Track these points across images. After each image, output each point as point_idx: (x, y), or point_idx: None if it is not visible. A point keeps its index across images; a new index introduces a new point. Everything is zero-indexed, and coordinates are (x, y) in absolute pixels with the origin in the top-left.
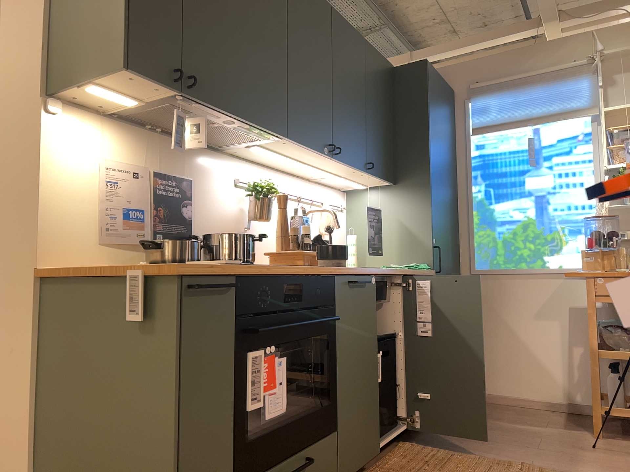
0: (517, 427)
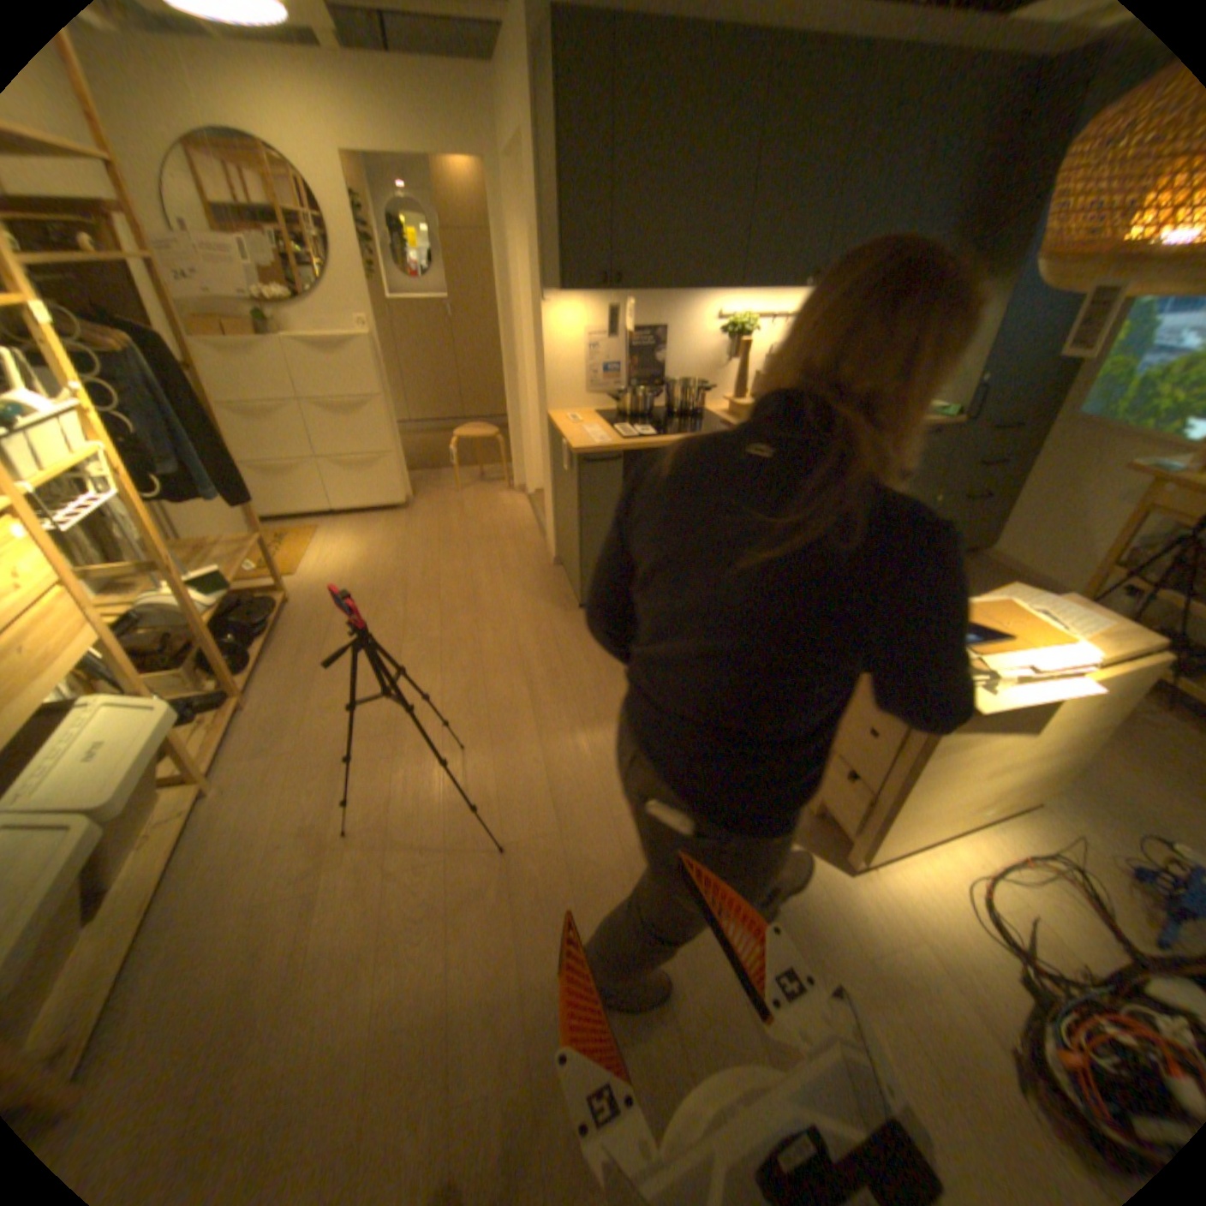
0: None
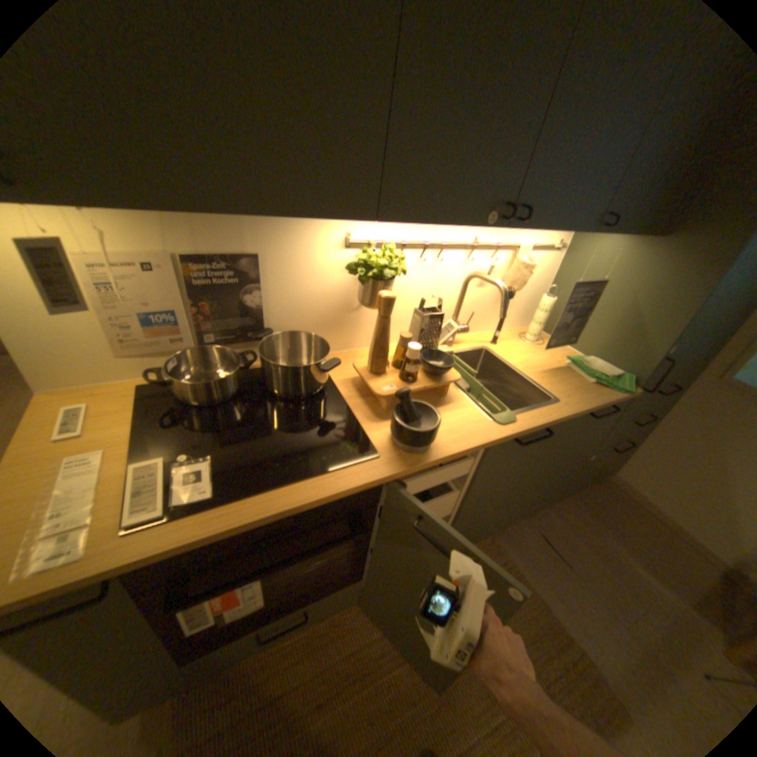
0: (633, 570)
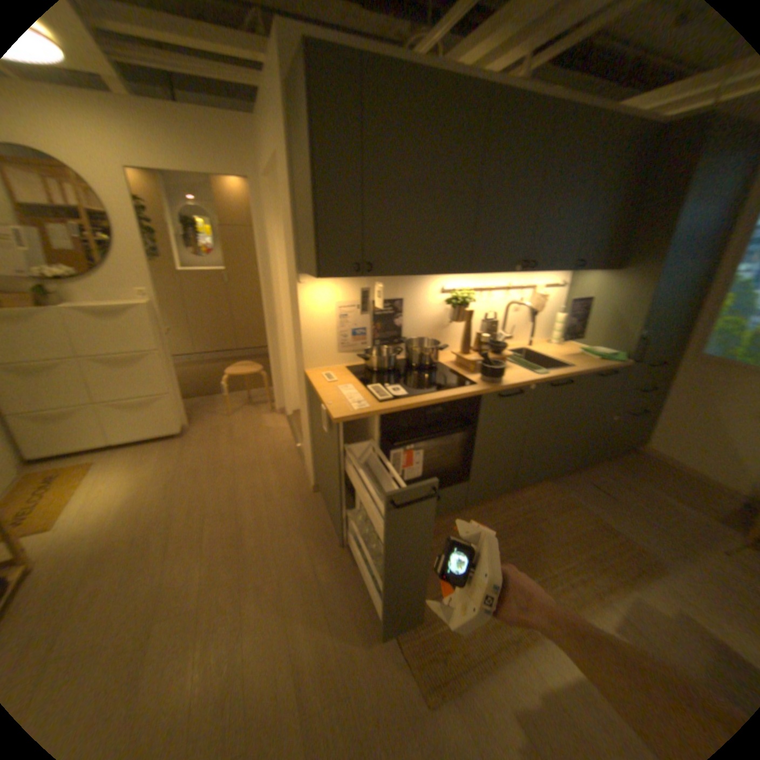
0: (666, 501)
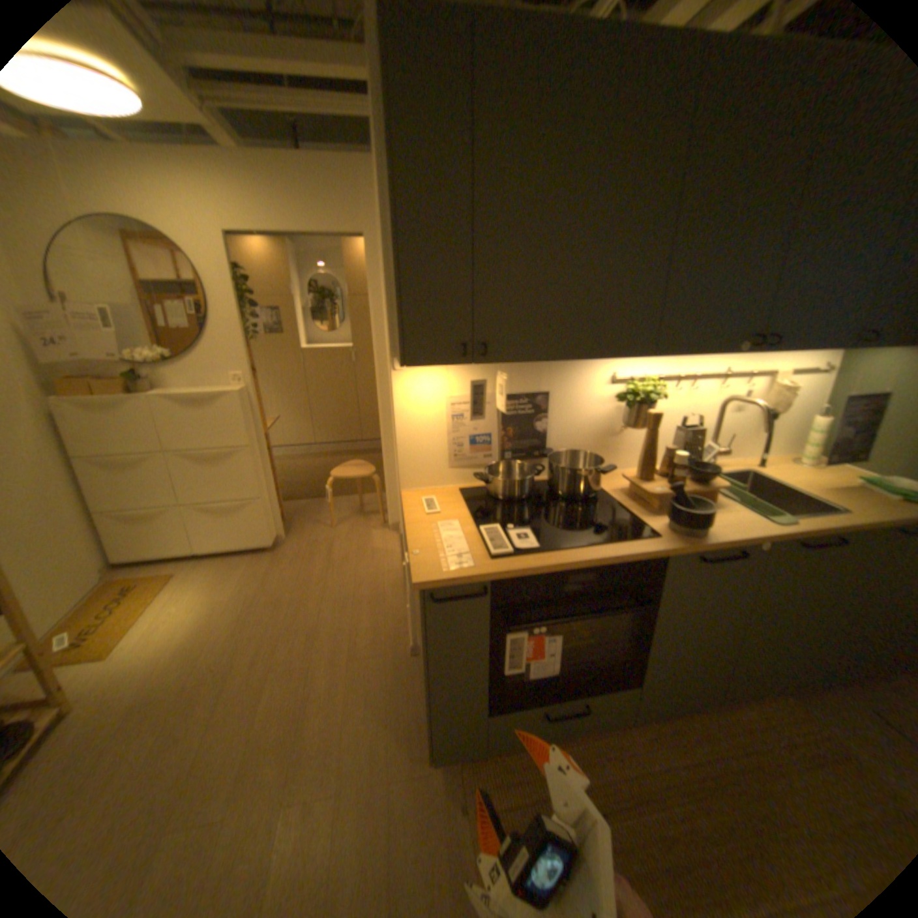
0: None
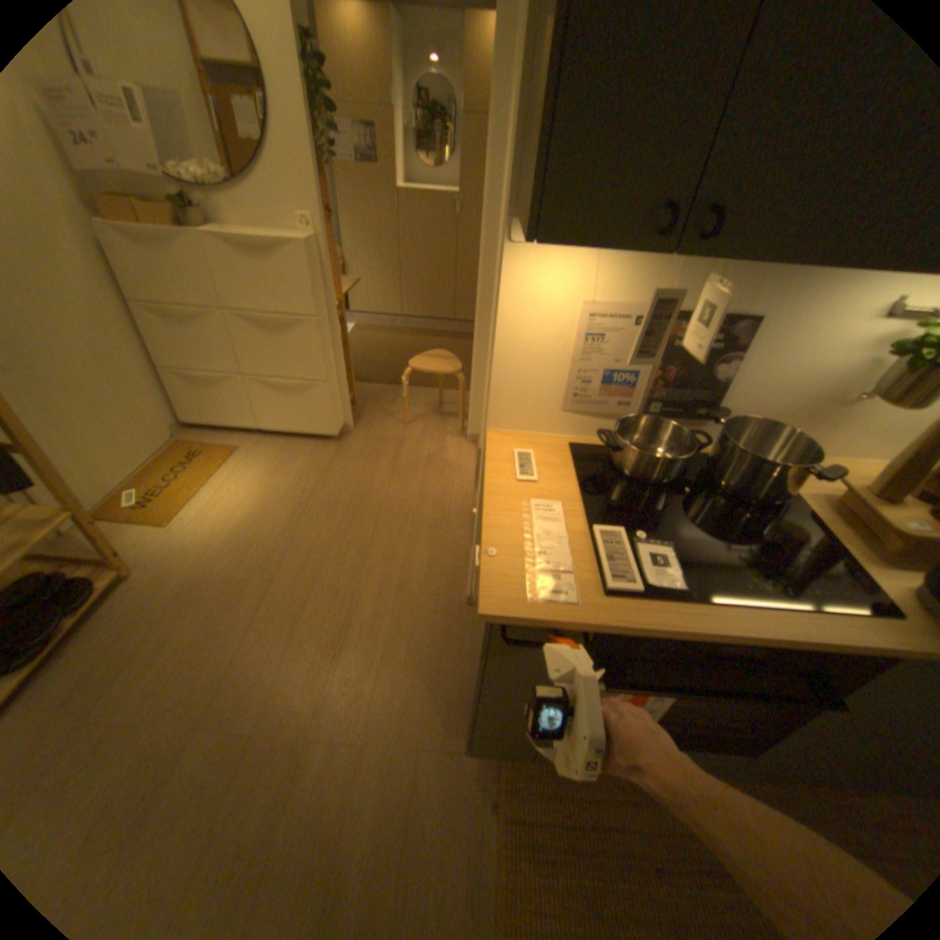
0: None
